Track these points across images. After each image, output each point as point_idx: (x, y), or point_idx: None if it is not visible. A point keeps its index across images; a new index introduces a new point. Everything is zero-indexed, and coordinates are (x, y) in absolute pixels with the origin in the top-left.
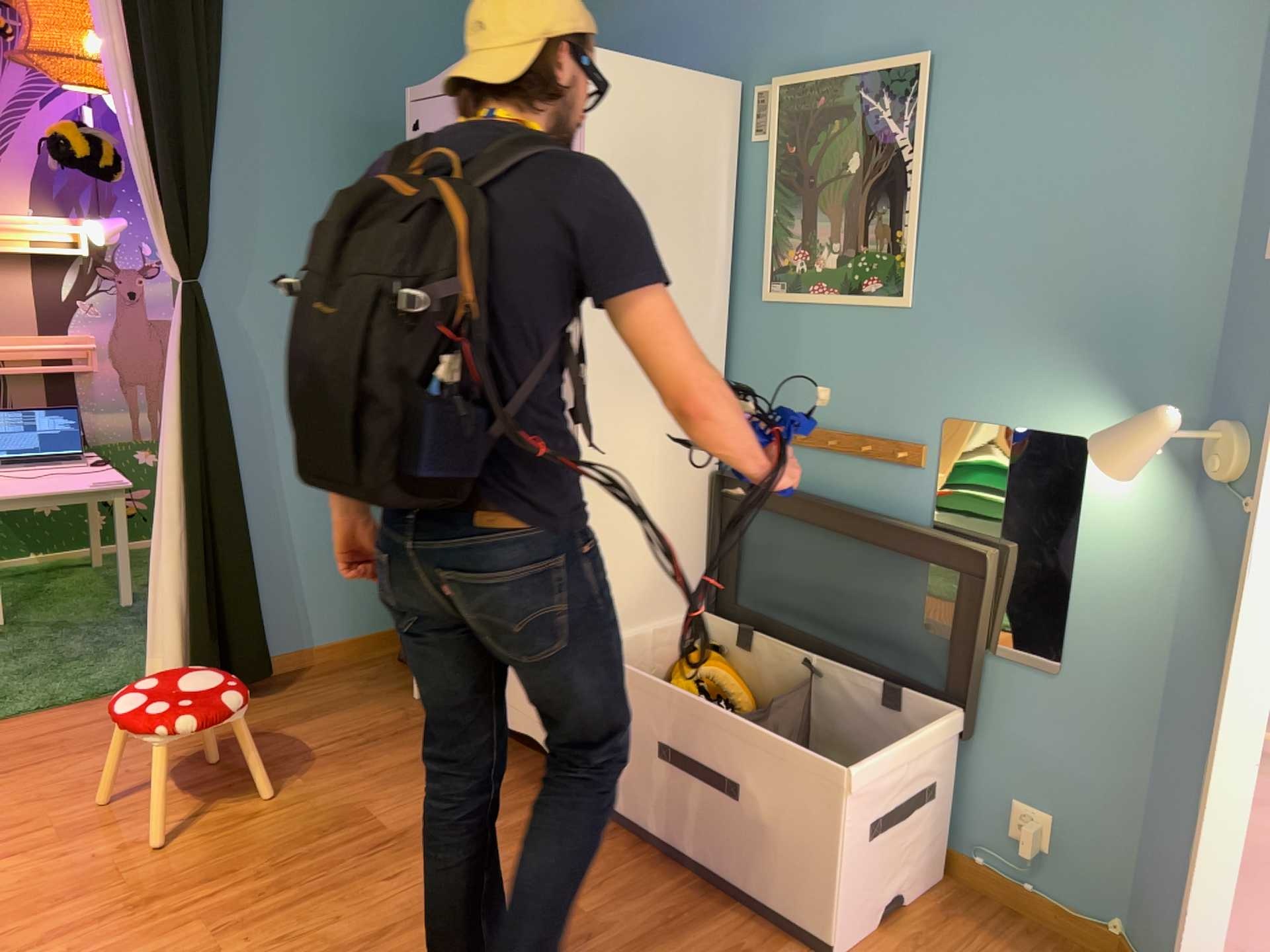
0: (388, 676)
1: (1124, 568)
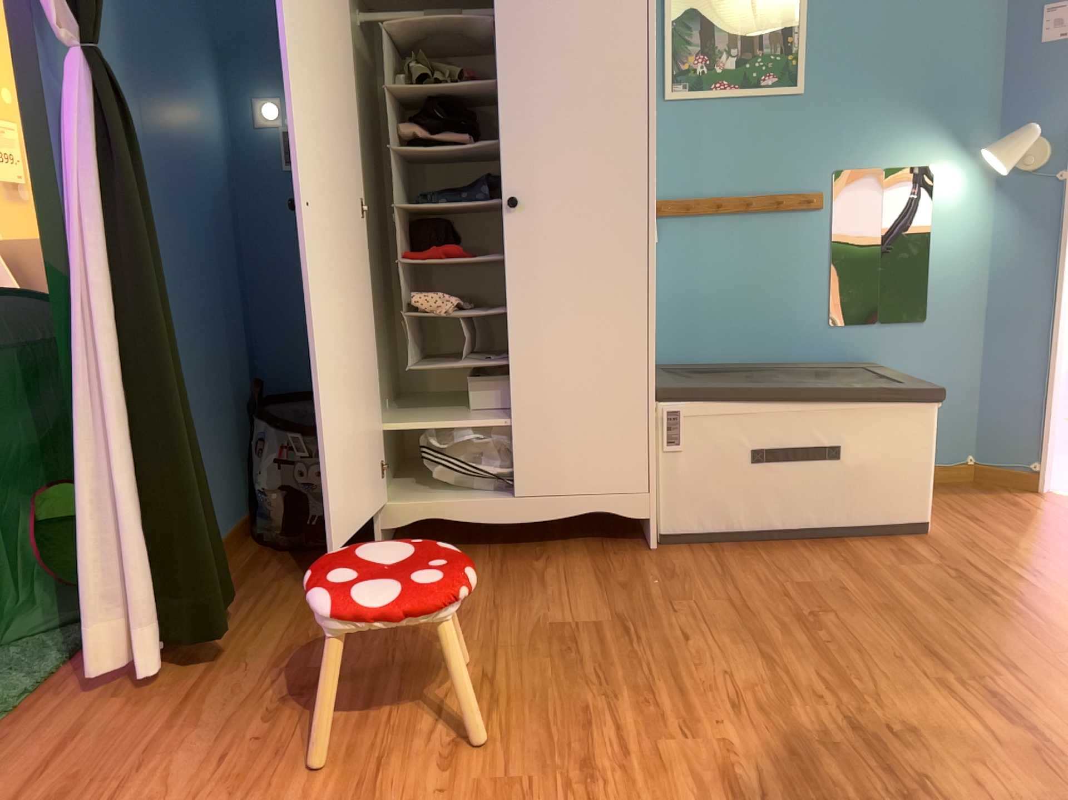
0: (307, 559)
1: (960, 242)
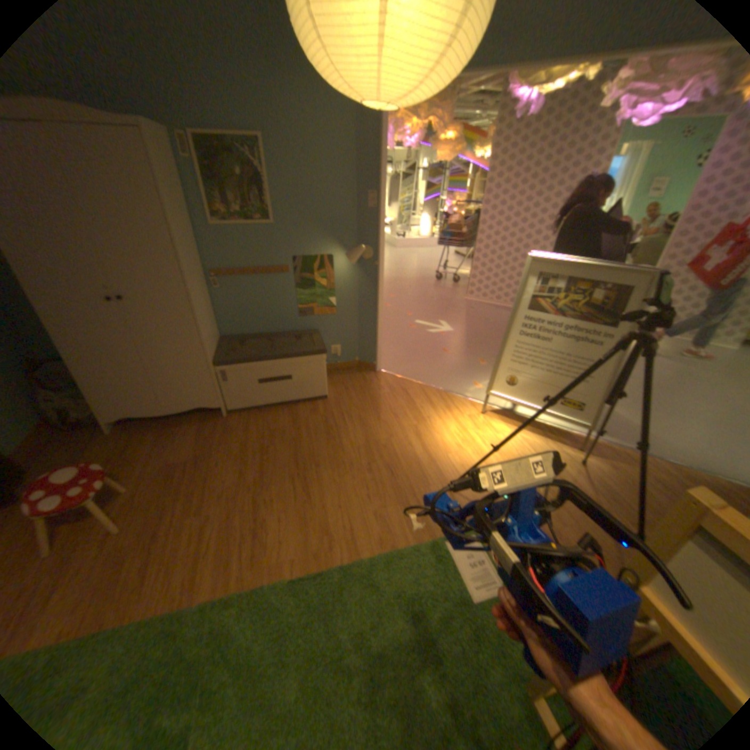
0: (75, 437)
1: (346, 284)
